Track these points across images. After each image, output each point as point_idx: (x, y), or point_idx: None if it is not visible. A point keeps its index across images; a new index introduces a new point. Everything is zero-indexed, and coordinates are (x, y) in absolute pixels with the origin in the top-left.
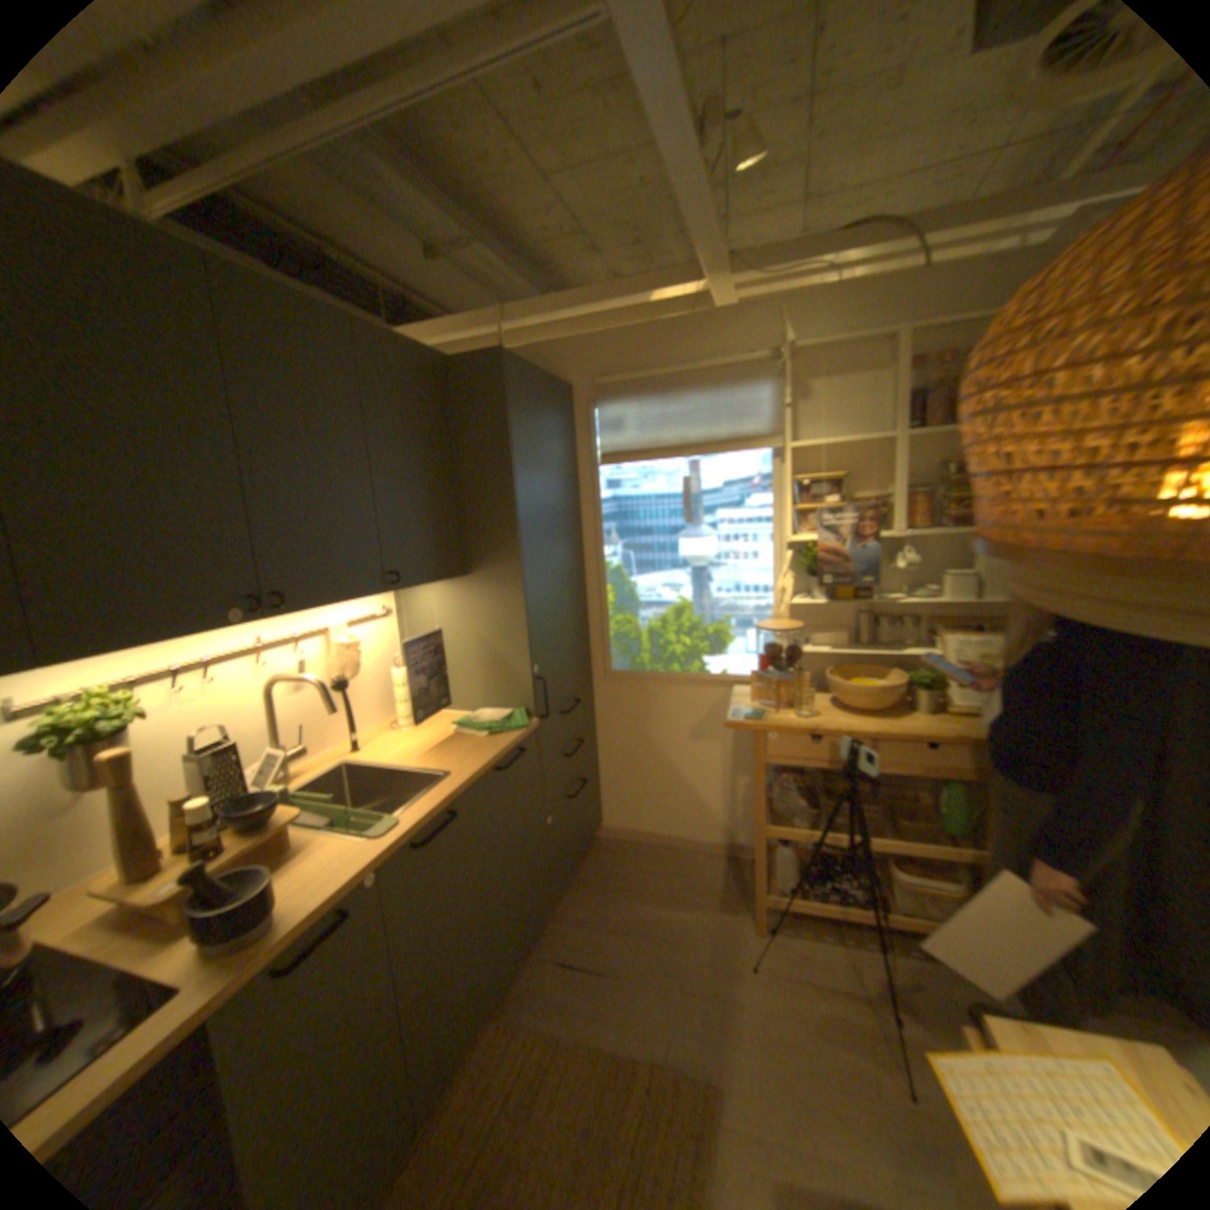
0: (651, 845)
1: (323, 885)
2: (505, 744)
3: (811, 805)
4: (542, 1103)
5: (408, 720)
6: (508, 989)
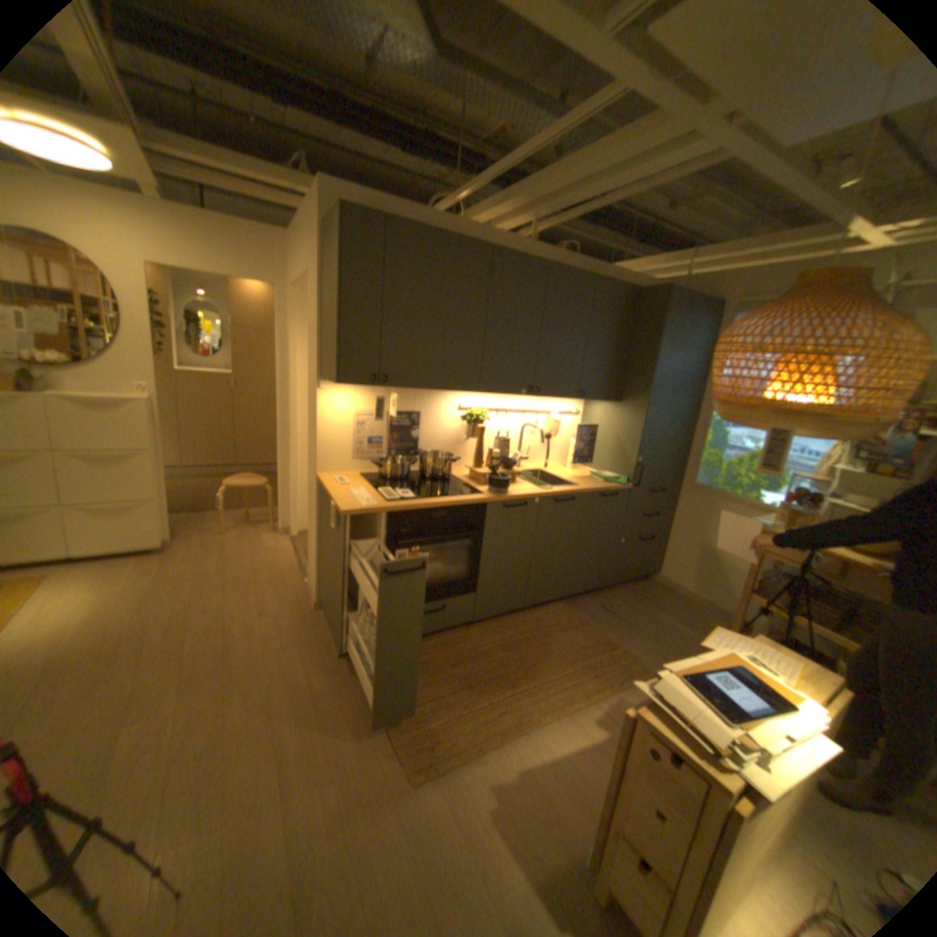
0: (686, 596)
1: (521, 492)
2: (608, 487)
3: (792, 597)
4: (571, 633)
5: (569, 465)
6: (575, 601)
